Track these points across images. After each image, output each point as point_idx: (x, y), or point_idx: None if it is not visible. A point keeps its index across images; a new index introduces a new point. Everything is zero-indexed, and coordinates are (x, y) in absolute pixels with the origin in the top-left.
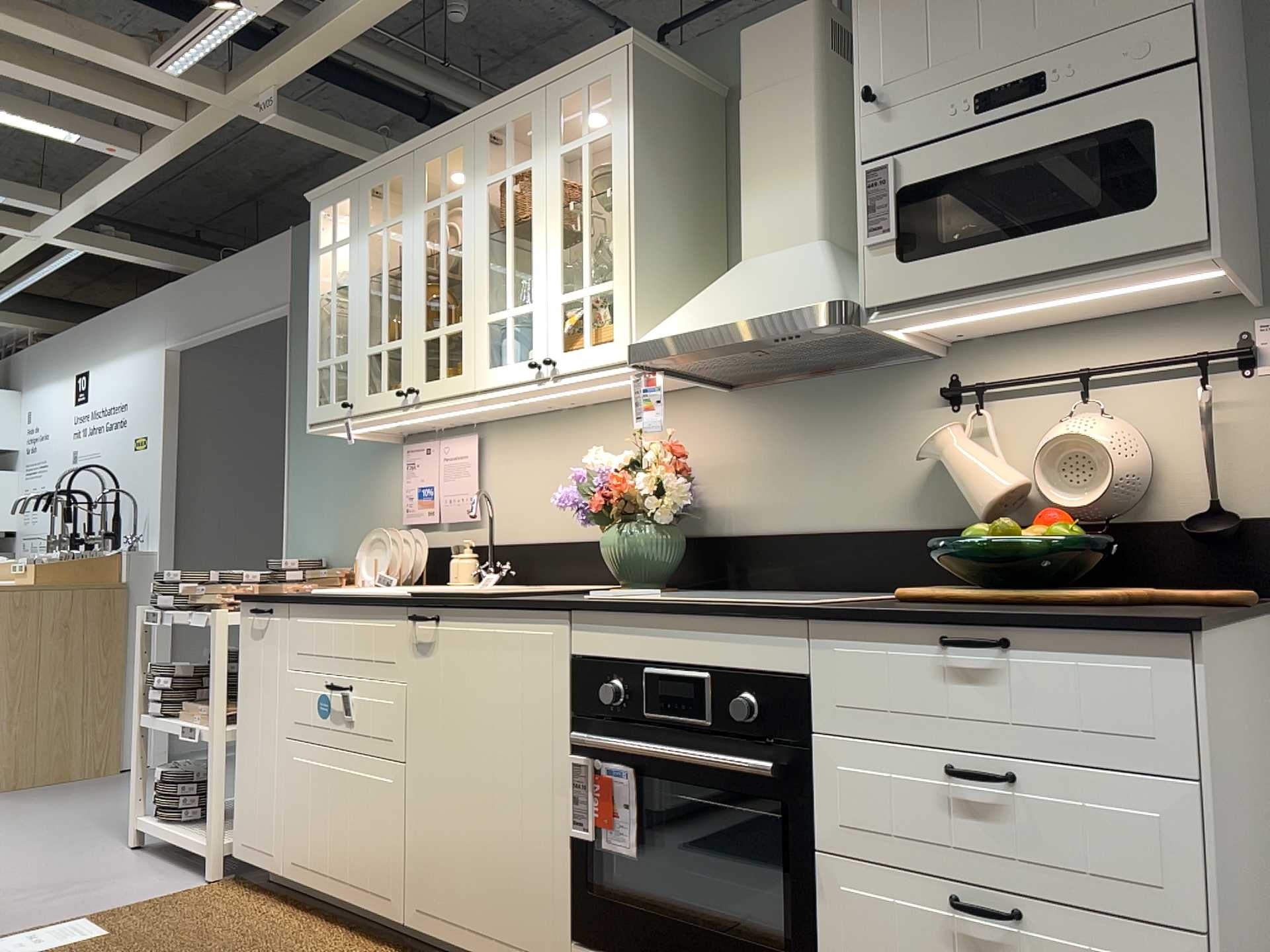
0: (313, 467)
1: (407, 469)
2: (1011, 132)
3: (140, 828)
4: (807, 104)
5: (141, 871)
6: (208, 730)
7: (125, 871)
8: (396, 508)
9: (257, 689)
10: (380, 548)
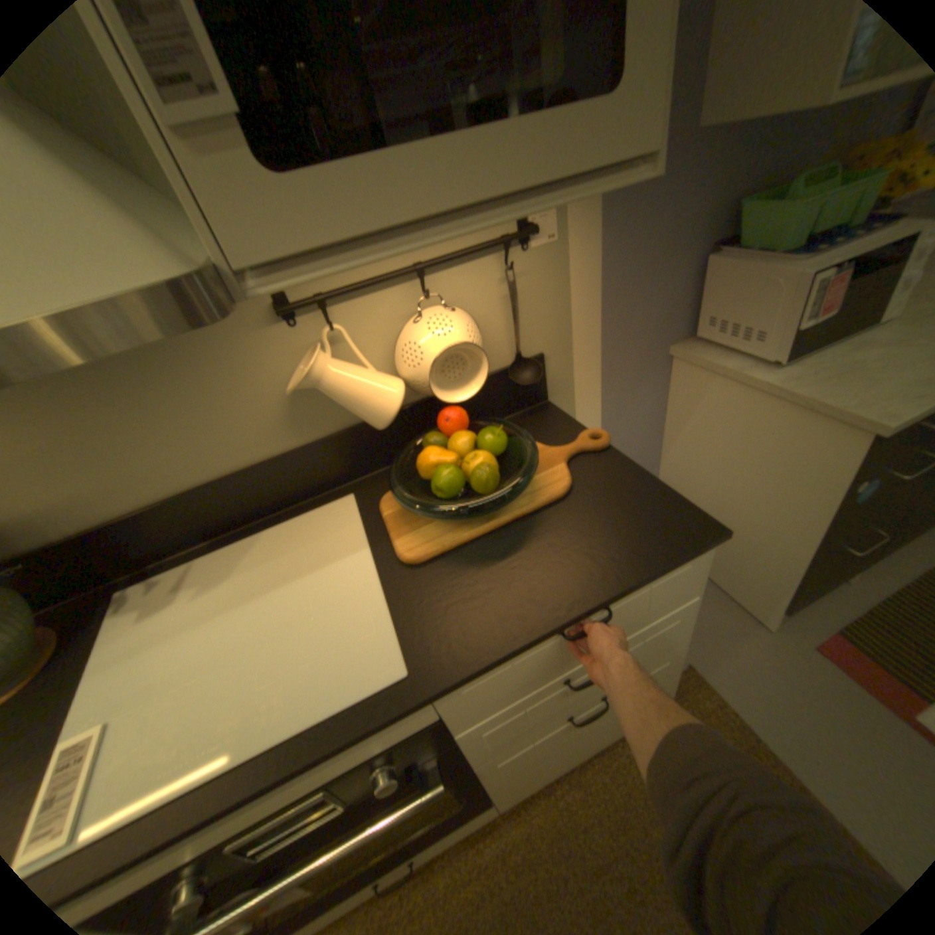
0: None
1: None
2: None
3: None
4: None
5: None
6: None
7: None
8: None
9: None
10: None
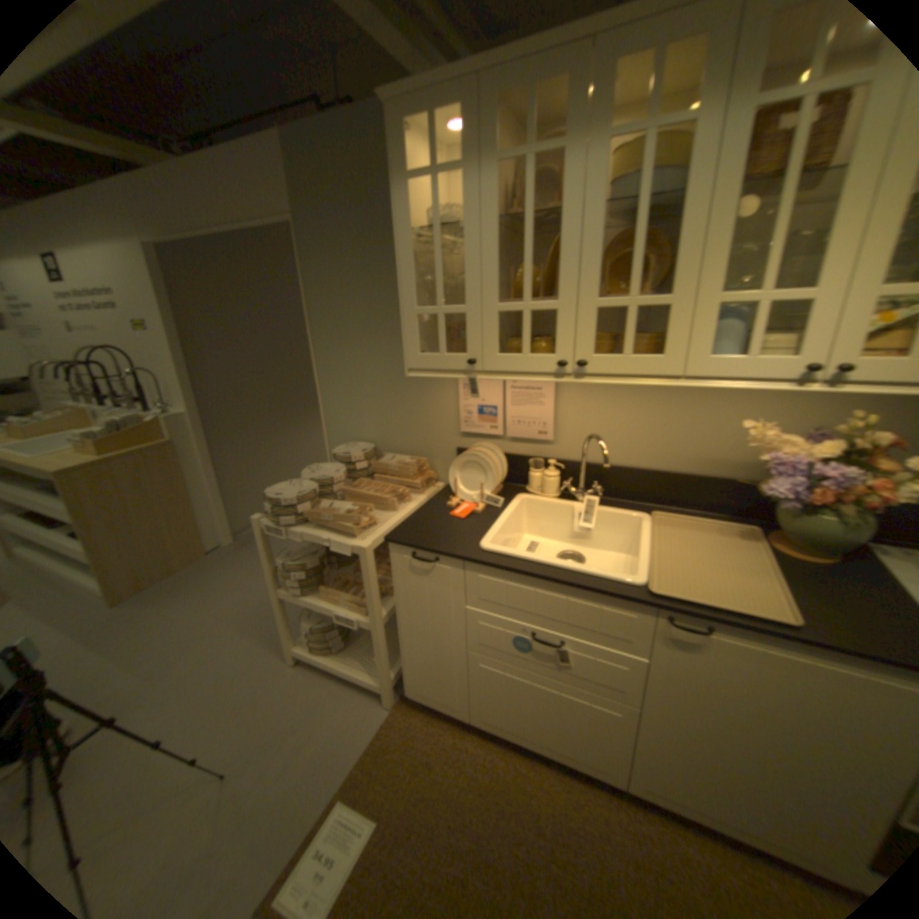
0: (346, 371)
1: (467, 390)
2: None
3: (296, 657)
4: None
5: (323, 702)
6: (366, 623)
7: (312, 705)
8: (450, 416)
9: (425, 610)
10: (472, 467)
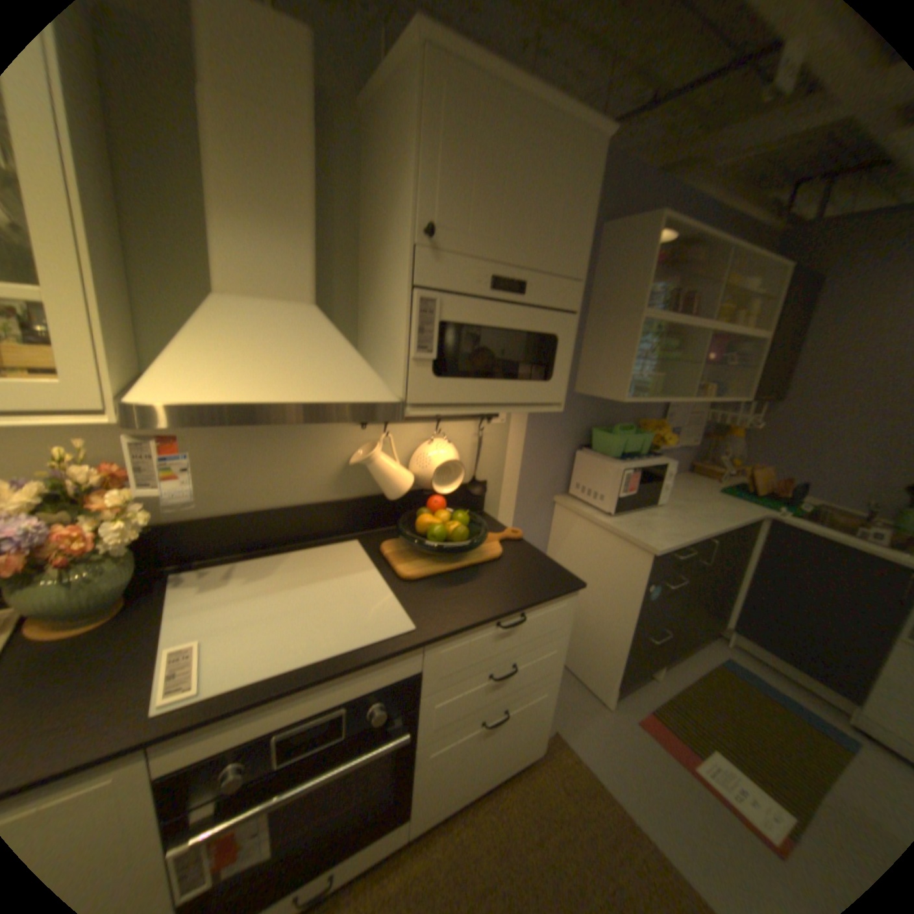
0: None
1: None
2: (509, 311)
3: None
4: (305, 153)
5: None
6: None
7: None
8: None
9: None
10: None
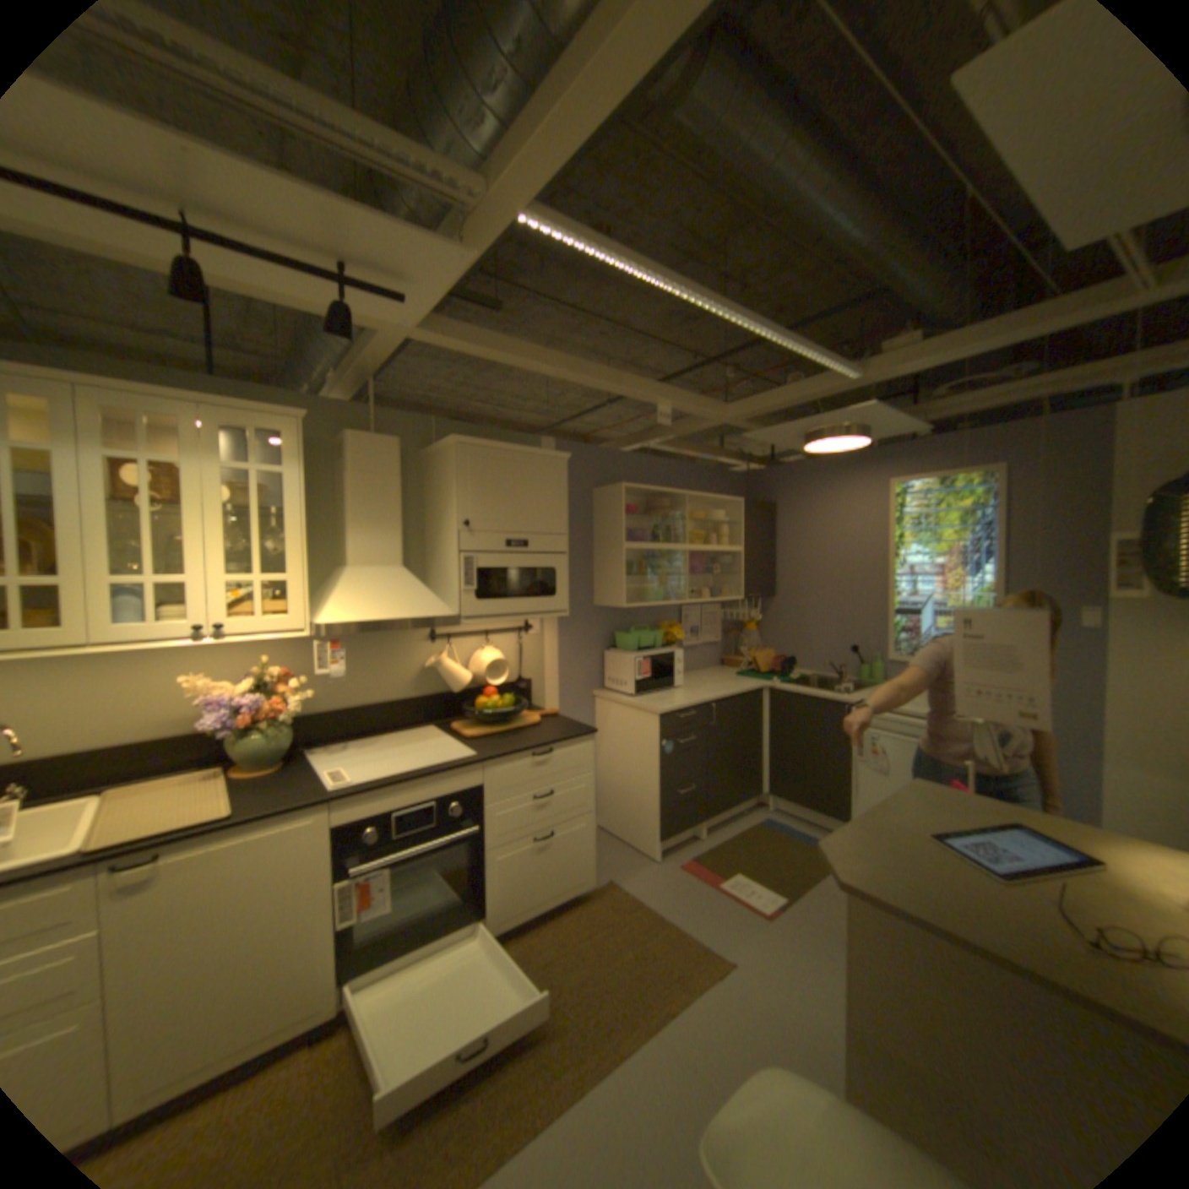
0: None
1: None
2: (520, 558)
3: None
4: (397, 493)
5: None
6: None
7: None
8: None
9: None
10: None
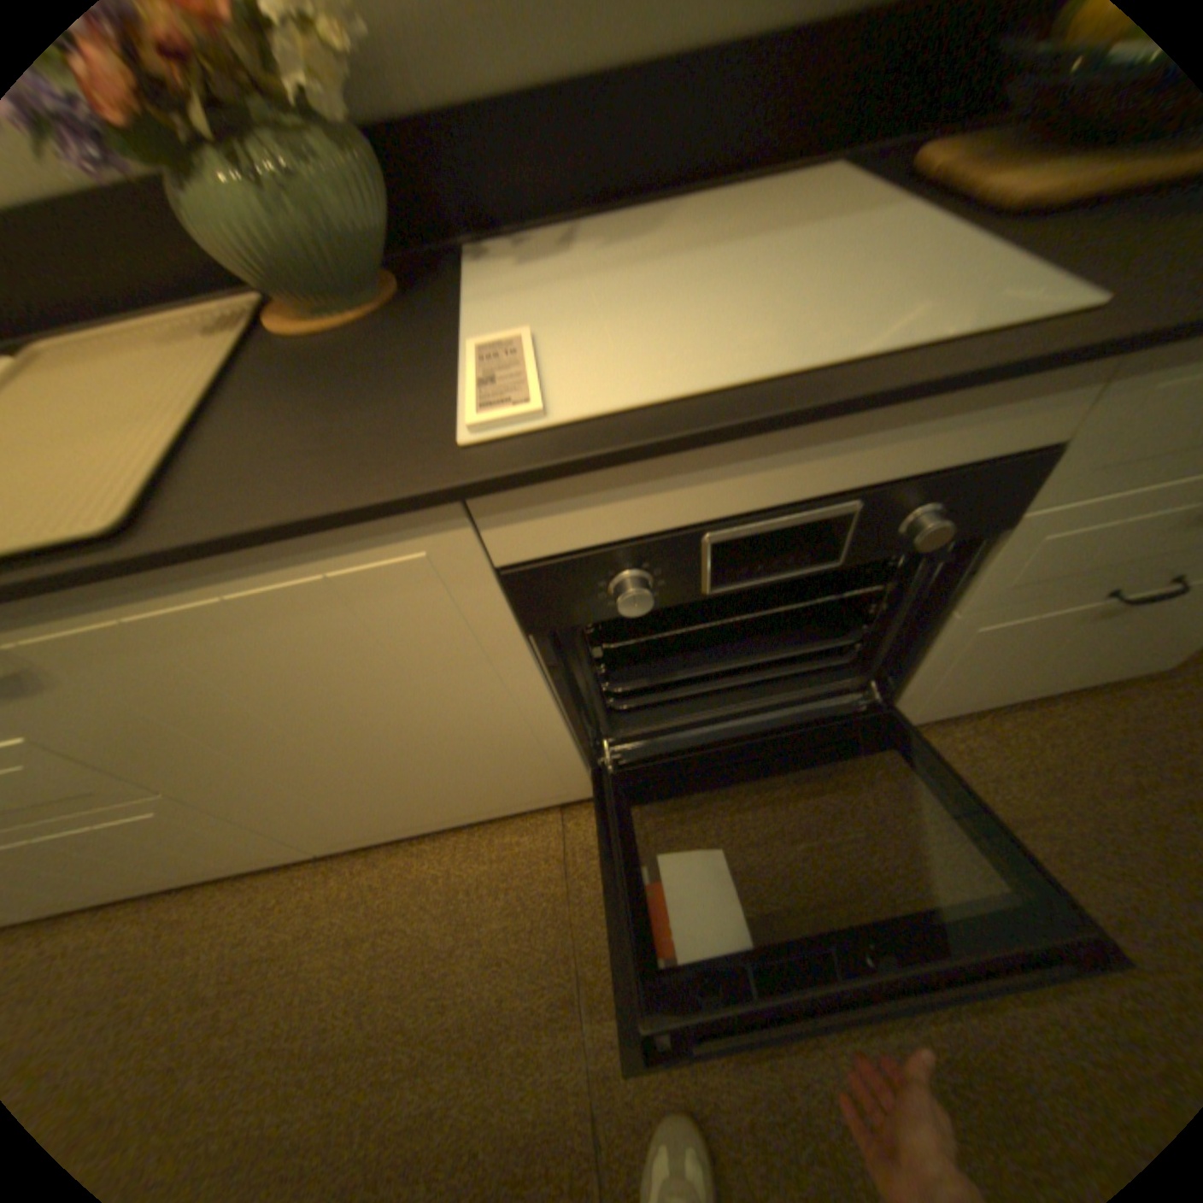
0: None
1: None
2: None
3: None
4: None
5: None
6: None
7: None
8: None
9: None
10: None
